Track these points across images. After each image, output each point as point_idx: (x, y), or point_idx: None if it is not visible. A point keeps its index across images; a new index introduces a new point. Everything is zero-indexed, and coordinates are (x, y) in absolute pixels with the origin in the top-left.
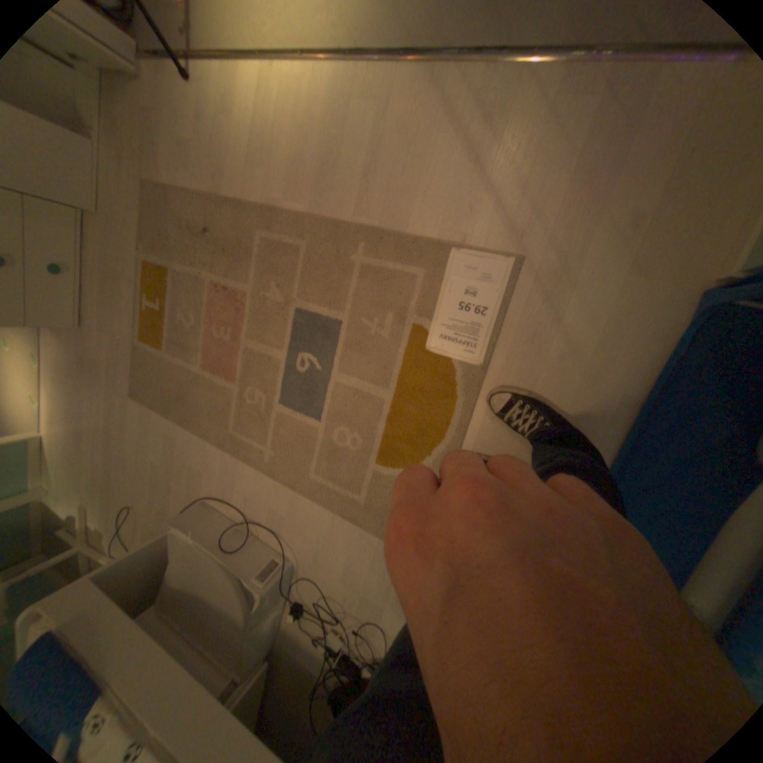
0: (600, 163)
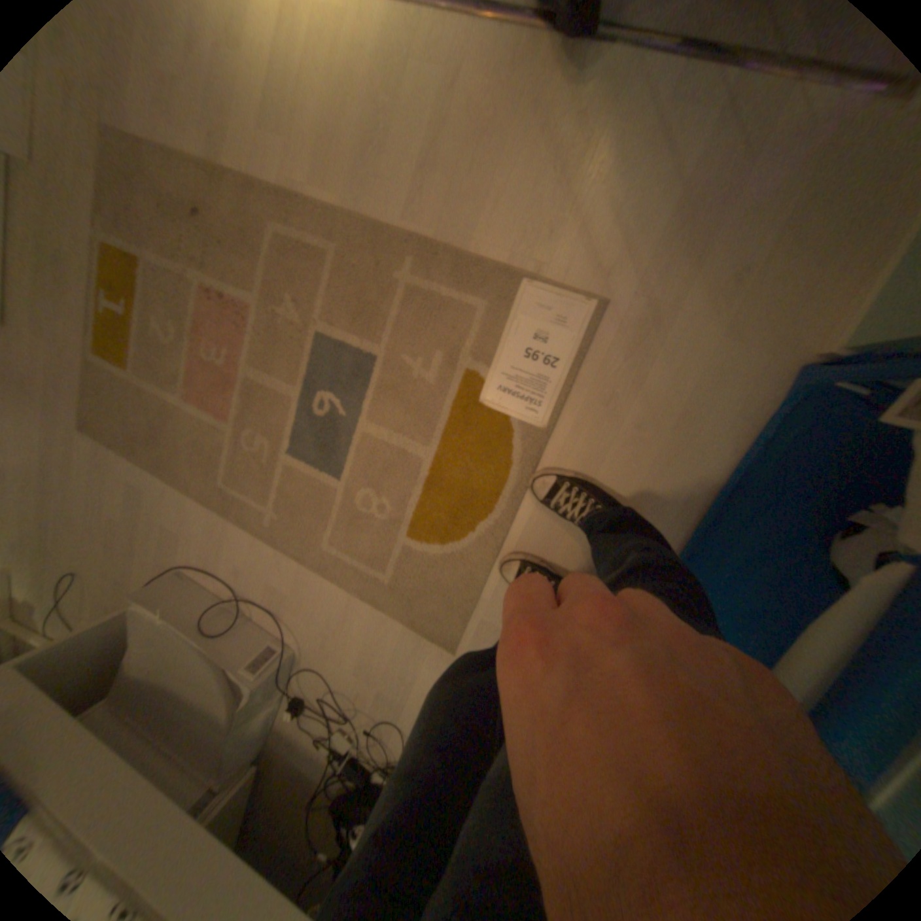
0: (708, 198)
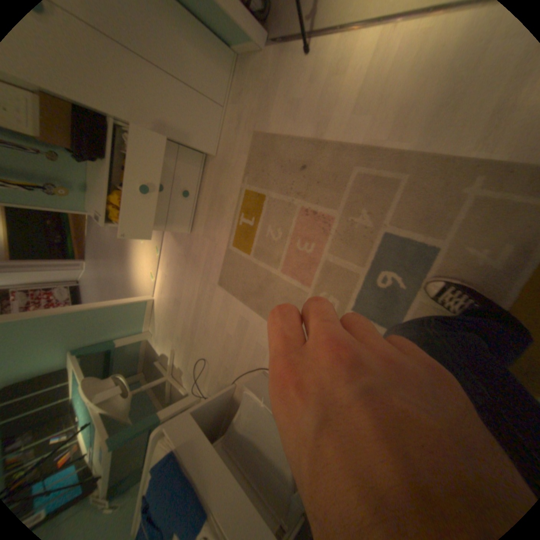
0: None
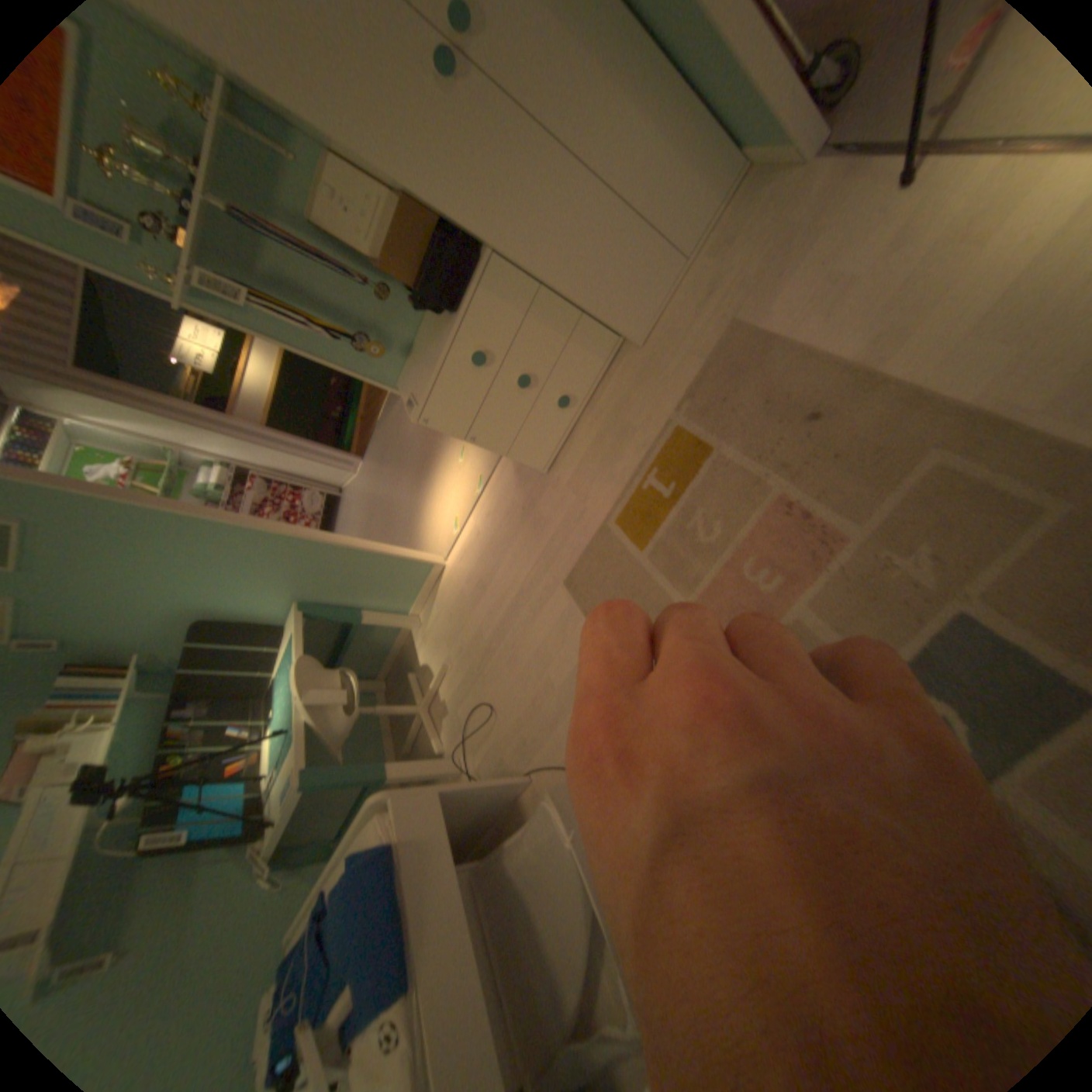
0: None
